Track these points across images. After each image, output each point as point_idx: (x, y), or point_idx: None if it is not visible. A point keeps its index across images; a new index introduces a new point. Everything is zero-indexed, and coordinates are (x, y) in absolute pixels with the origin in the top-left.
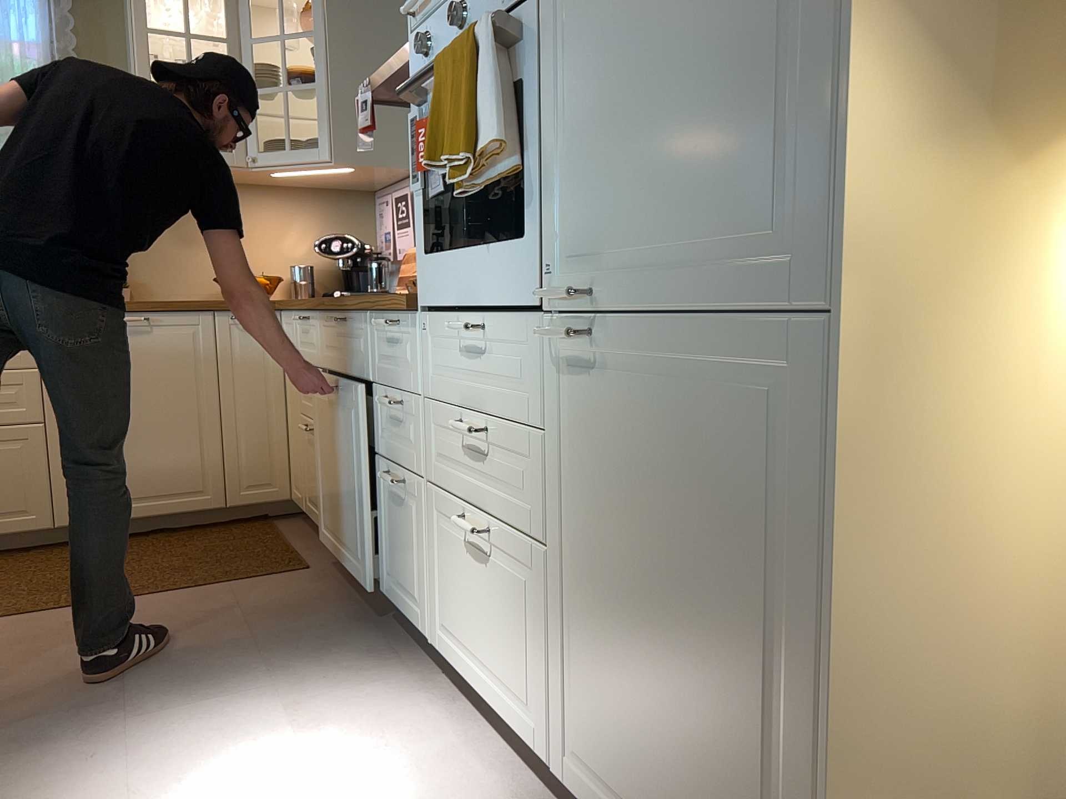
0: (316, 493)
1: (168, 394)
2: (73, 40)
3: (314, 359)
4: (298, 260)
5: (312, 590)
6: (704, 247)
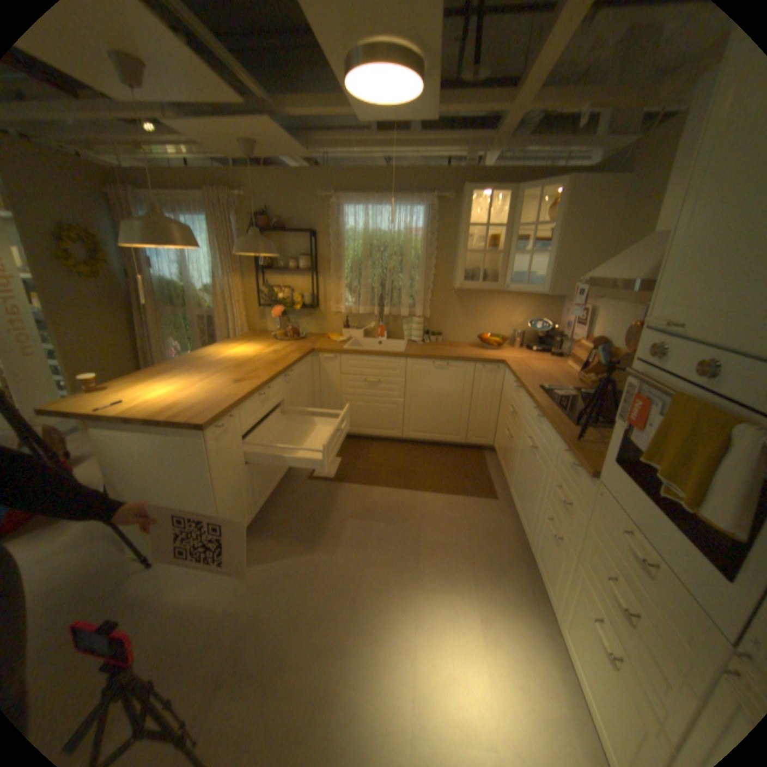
0: (506, 463)
1: (450, 395)
2: (435, 227)
3: (519, 409)
4: (517, 327)
5: (497, 519)
6: None
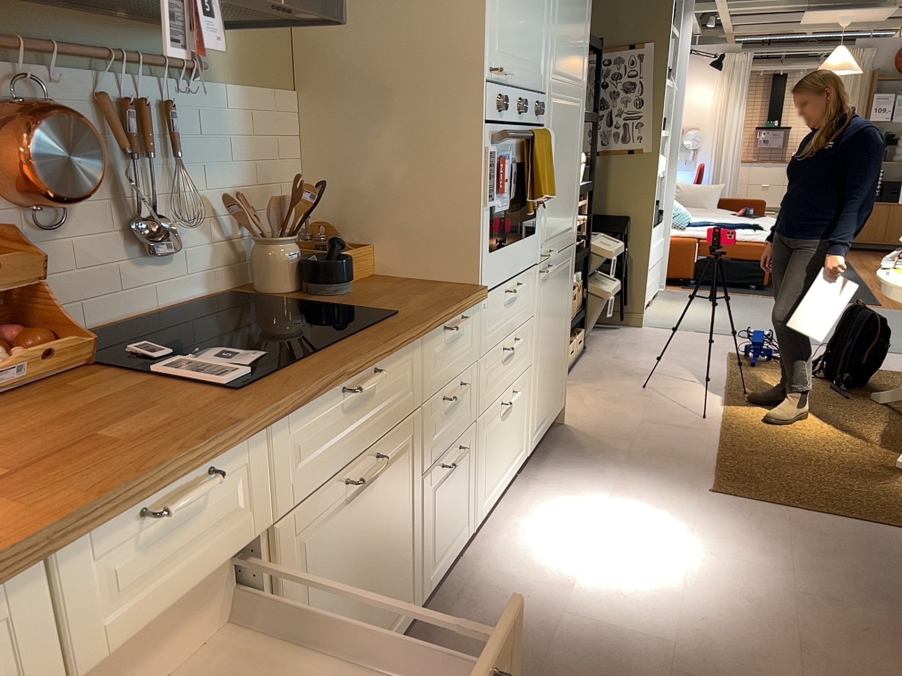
0: None
1: None
2: None
3: (233, 544)
4: None
5: None
6: (565, 230)
